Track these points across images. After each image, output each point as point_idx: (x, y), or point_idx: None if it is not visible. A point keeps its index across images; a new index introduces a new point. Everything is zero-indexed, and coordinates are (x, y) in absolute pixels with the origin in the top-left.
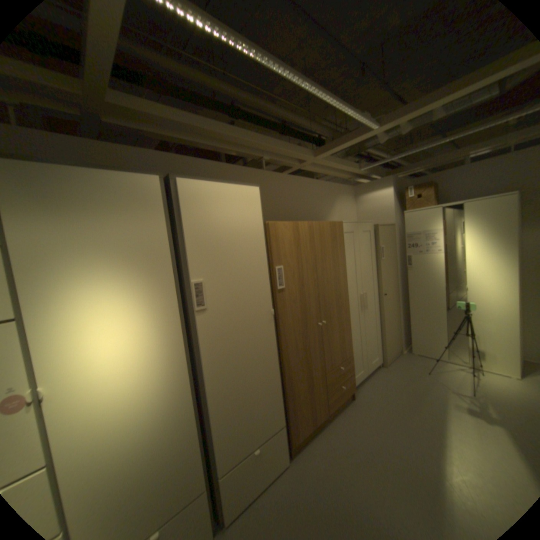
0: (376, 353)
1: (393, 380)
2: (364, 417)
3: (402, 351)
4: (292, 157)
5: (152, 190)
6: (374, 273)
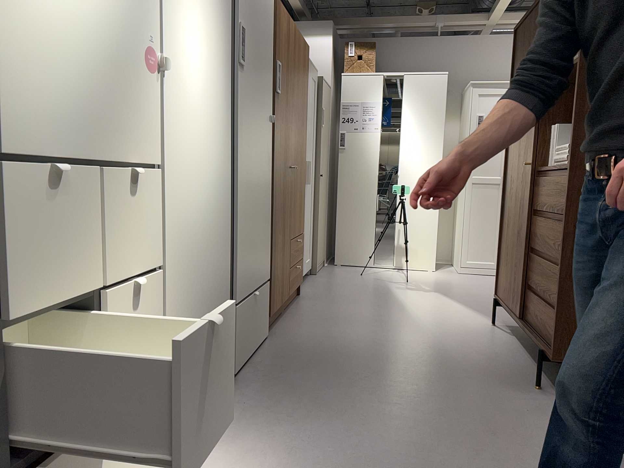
0: (308, 251)
1: (328, 281)
2: (318, 303)
3: (324, 261)
4: None
5: None
6: (314, 141)
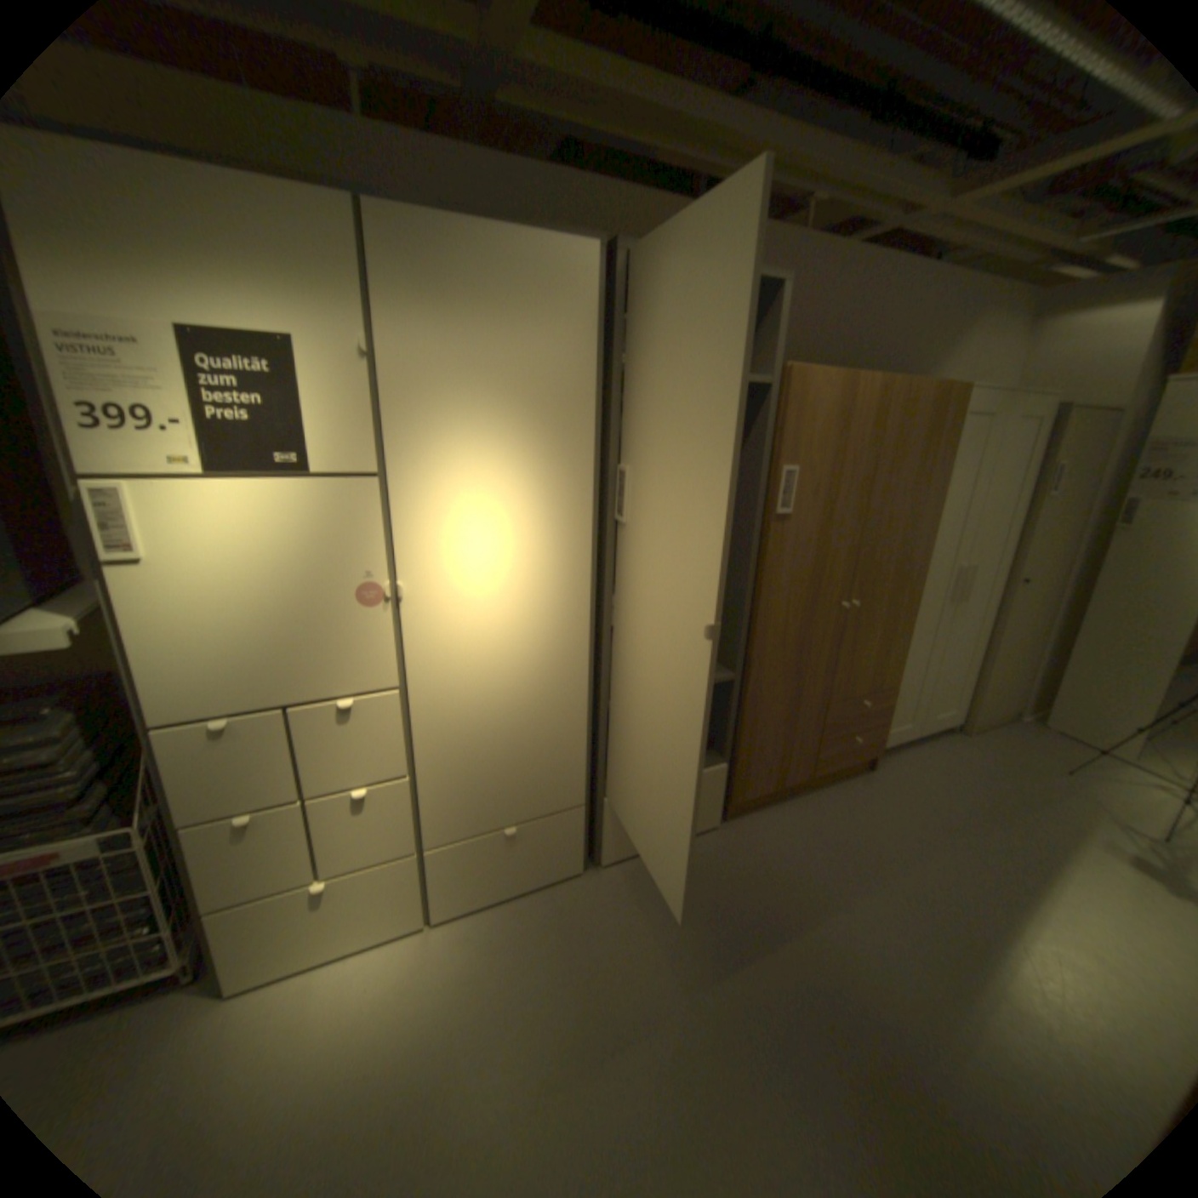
0: (956, 701)
1: (976, 761)
2: (885, 802)
3: (1022, 715)
4: (890, 195)
5: (583, 272)
6: (1017, 526)
